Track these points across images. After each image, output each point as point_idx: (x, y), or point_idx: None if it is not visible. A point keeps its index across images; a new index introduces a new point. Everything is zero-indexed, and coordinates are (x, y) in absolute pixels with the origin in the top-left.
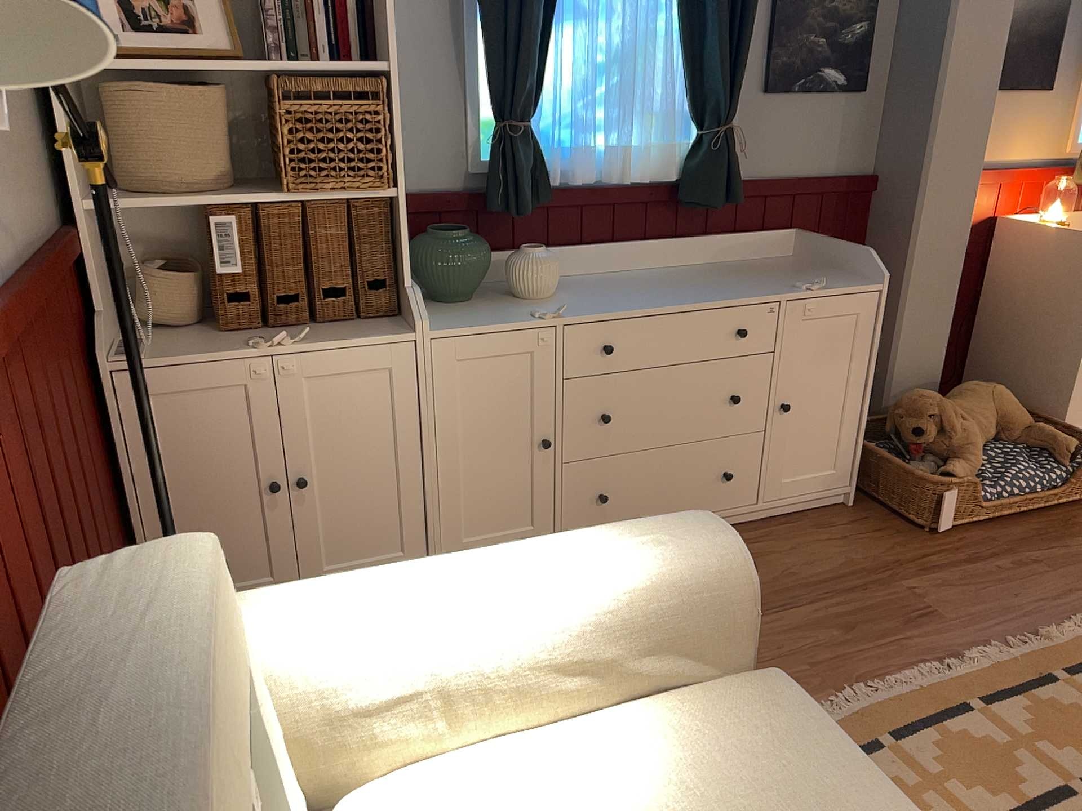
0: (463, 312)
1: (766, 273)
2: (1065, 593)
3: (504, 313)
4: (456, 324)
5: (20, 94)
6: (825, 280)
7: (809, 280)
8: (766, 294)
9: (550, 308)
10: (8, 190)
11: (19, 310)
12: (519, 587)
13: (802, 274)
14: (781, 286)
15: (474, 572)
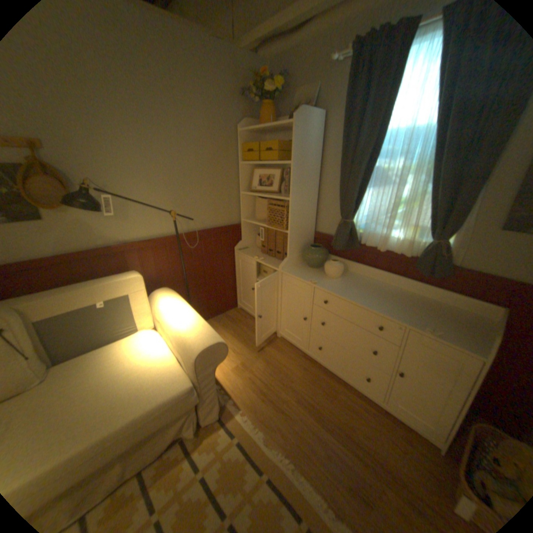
0: (303, 270)
1: (441, 317)
2: None
3: (309, 275)
4: (292, 272)
5: (230, 197)
6: (442, 334)
7: (443, 330)
8: (403, 320)
9: (315, 280)
10: (209, 215)
11: (189, 236)
12: (177, 320)
13: (460, 328)
14: (423, 323)
15: (181, 313)
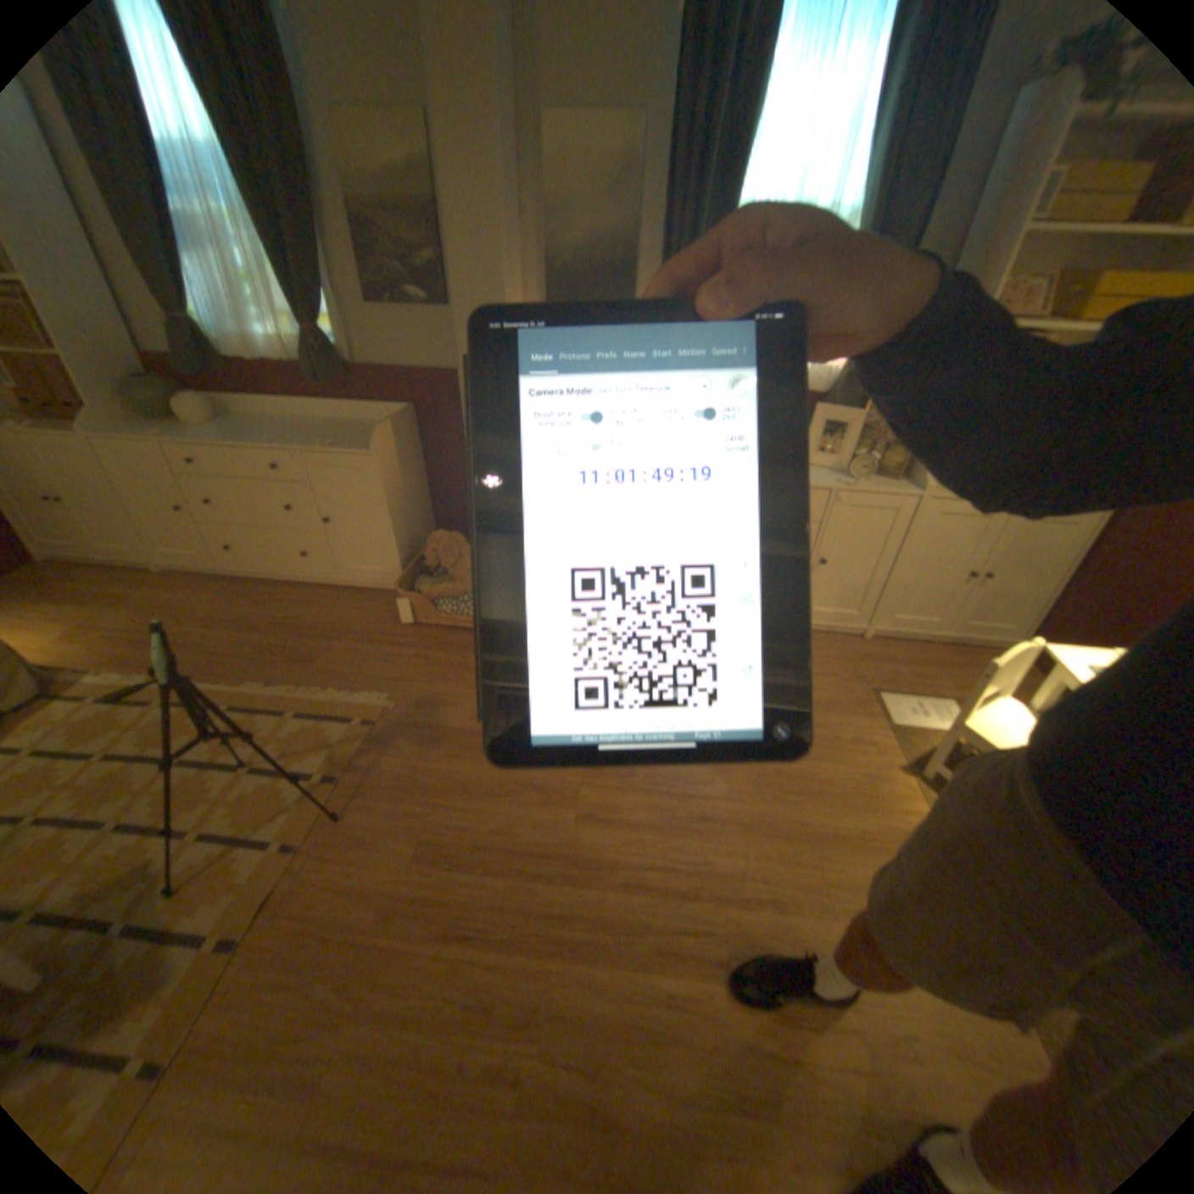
0: (134, 427)
1: (345, 433)
2: (399, 680)
3: (146, 431)
4: (107, 433)
5: None
6: (330, 443)
7: (336, 442)
8: (291, 445)
9: (154, 433)
10: None
11: None
12: None
13: (361, 437)
14: (317, 442)
15: None
